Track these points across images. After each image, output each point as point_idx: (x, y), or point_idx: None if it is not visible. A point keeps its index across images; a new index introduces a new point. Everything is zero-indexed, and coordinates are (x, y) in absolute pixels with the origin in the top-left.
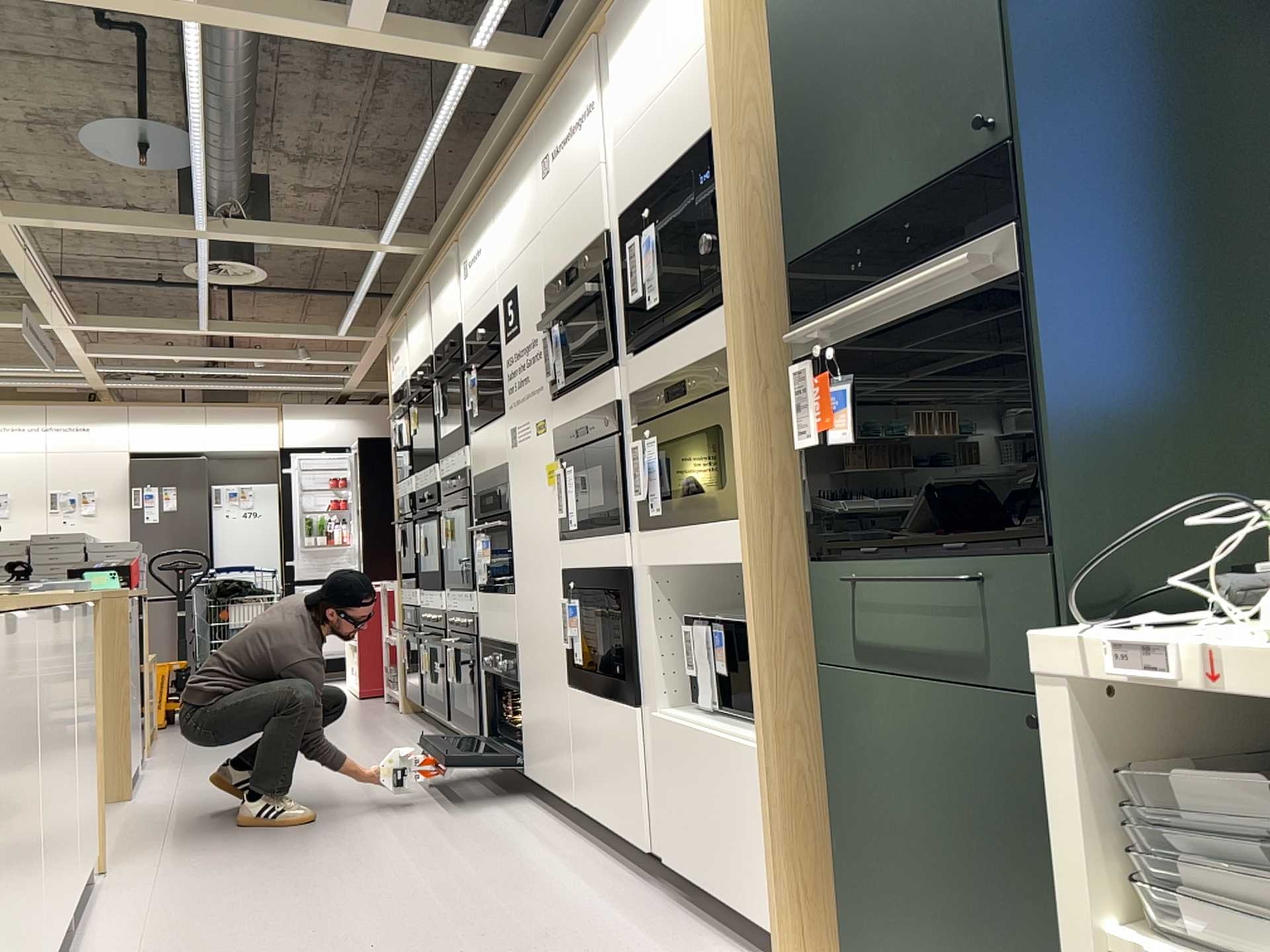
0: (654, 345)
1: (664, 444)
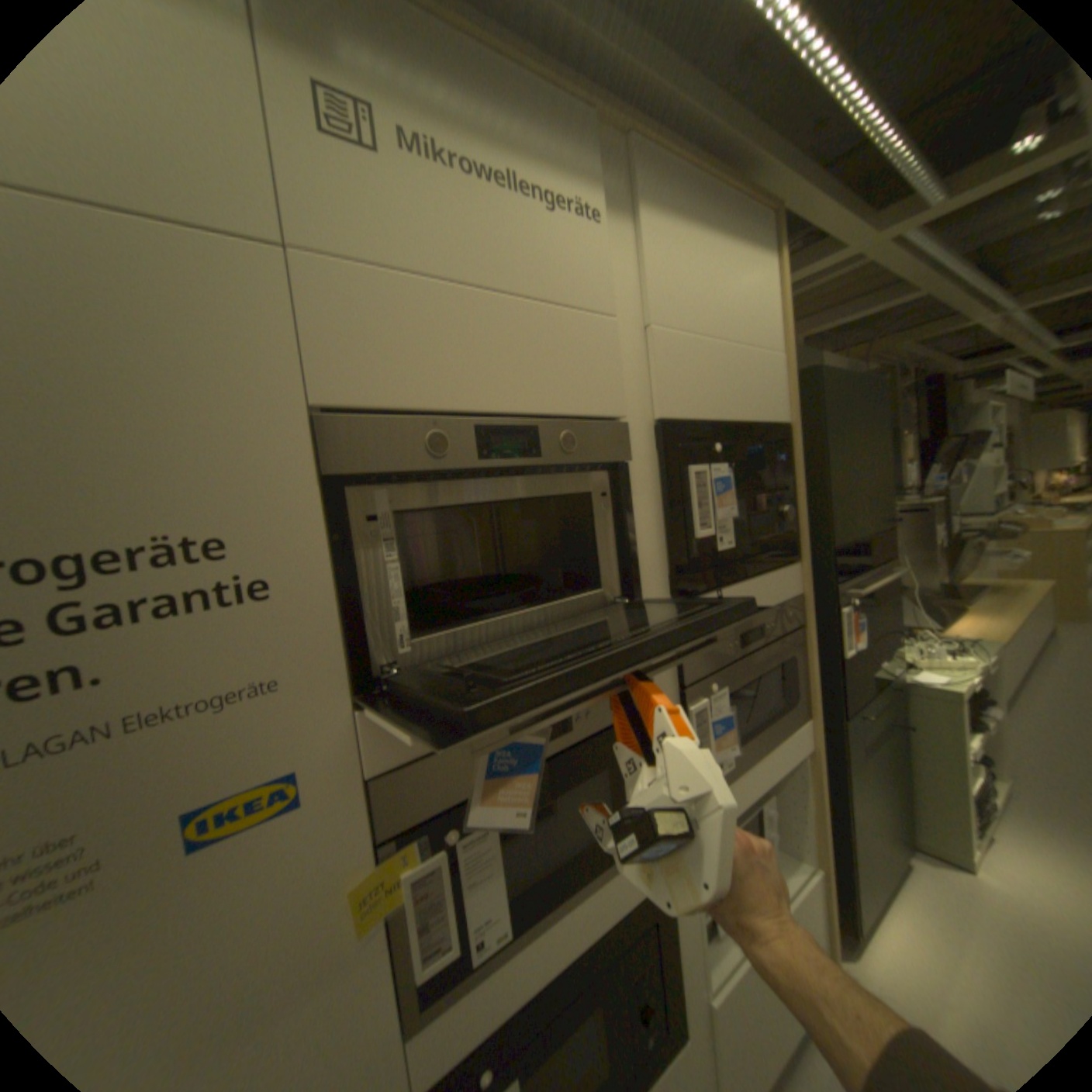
0: (713, 591)
1: (732, 695)
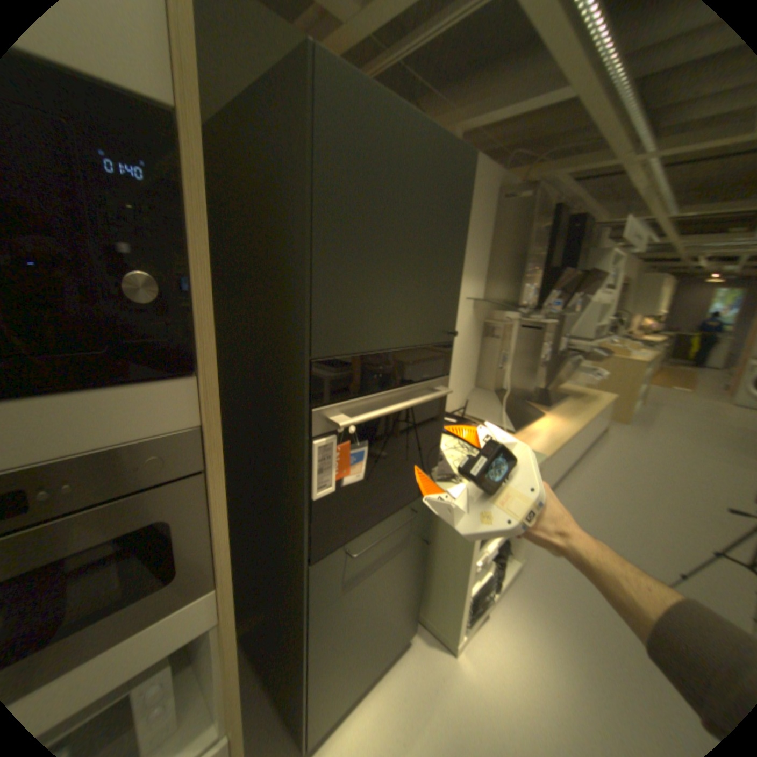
0: None
1: None
